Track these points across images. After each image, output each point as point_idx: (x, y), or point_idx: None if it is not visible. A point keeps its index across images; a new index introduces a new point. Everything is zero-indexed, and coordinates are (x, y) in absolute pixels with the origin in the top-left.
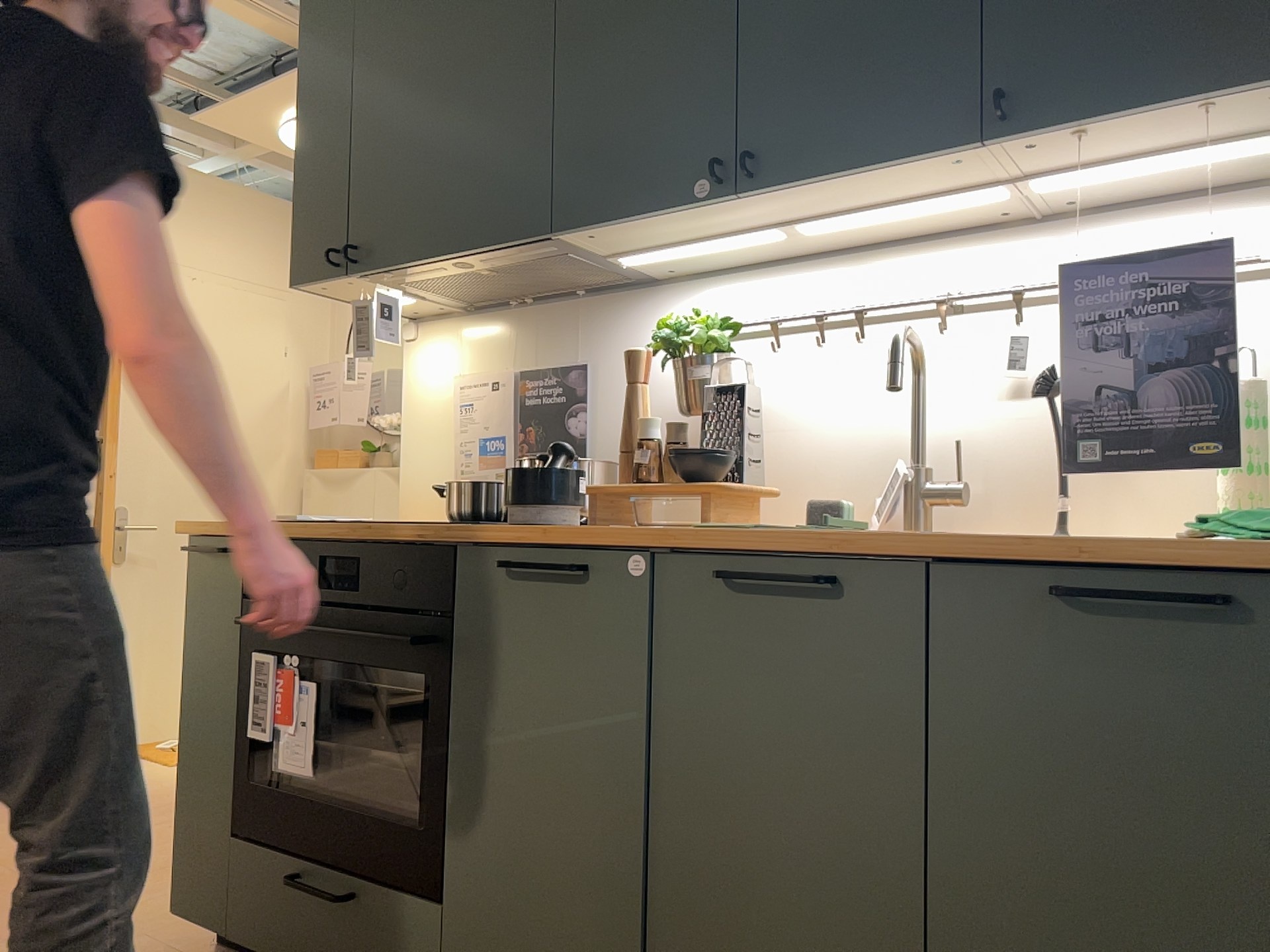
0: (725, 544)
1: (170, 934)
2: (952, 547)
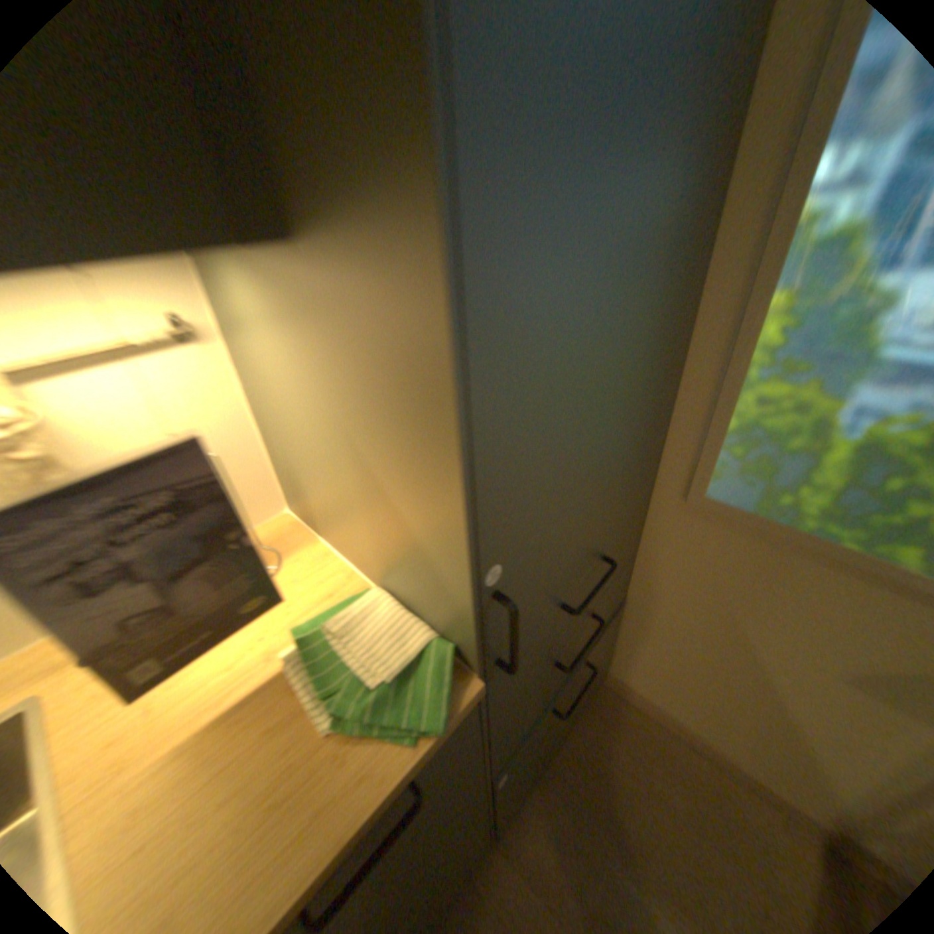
0: None
1: None
2: None
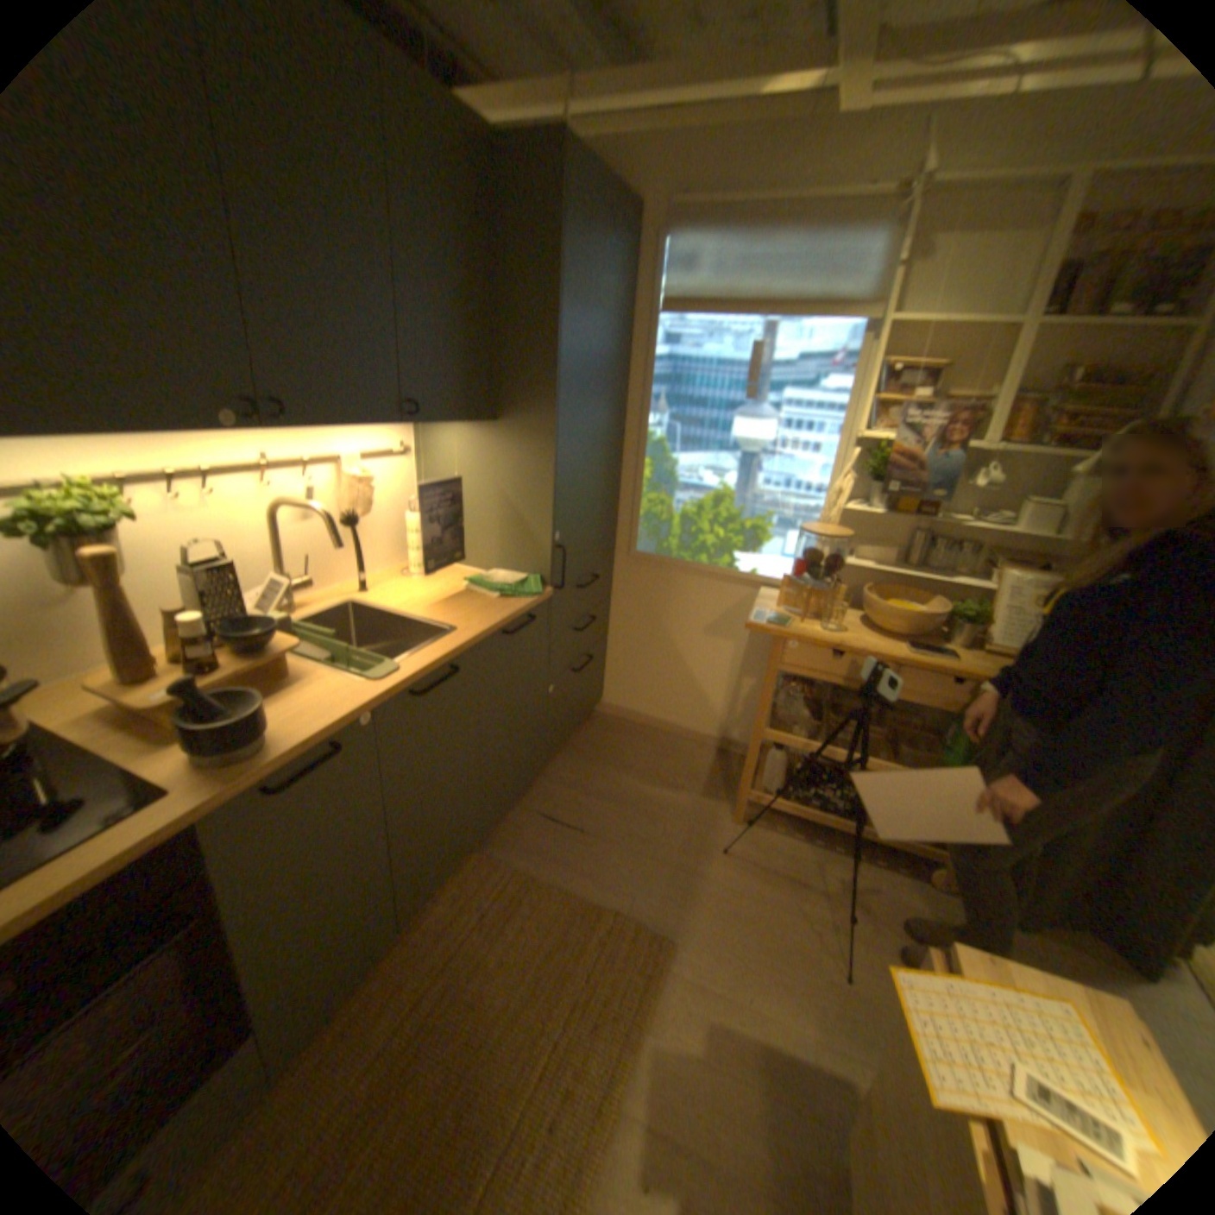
0: (414, 680)
1: None
2: (486, 635)
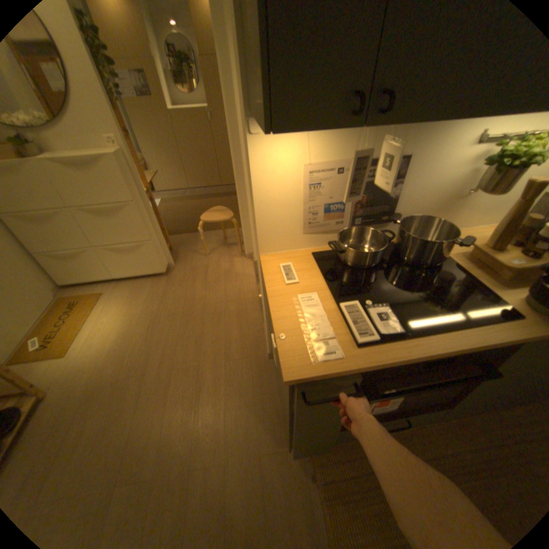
0: None
1: (264, 445)
2: None
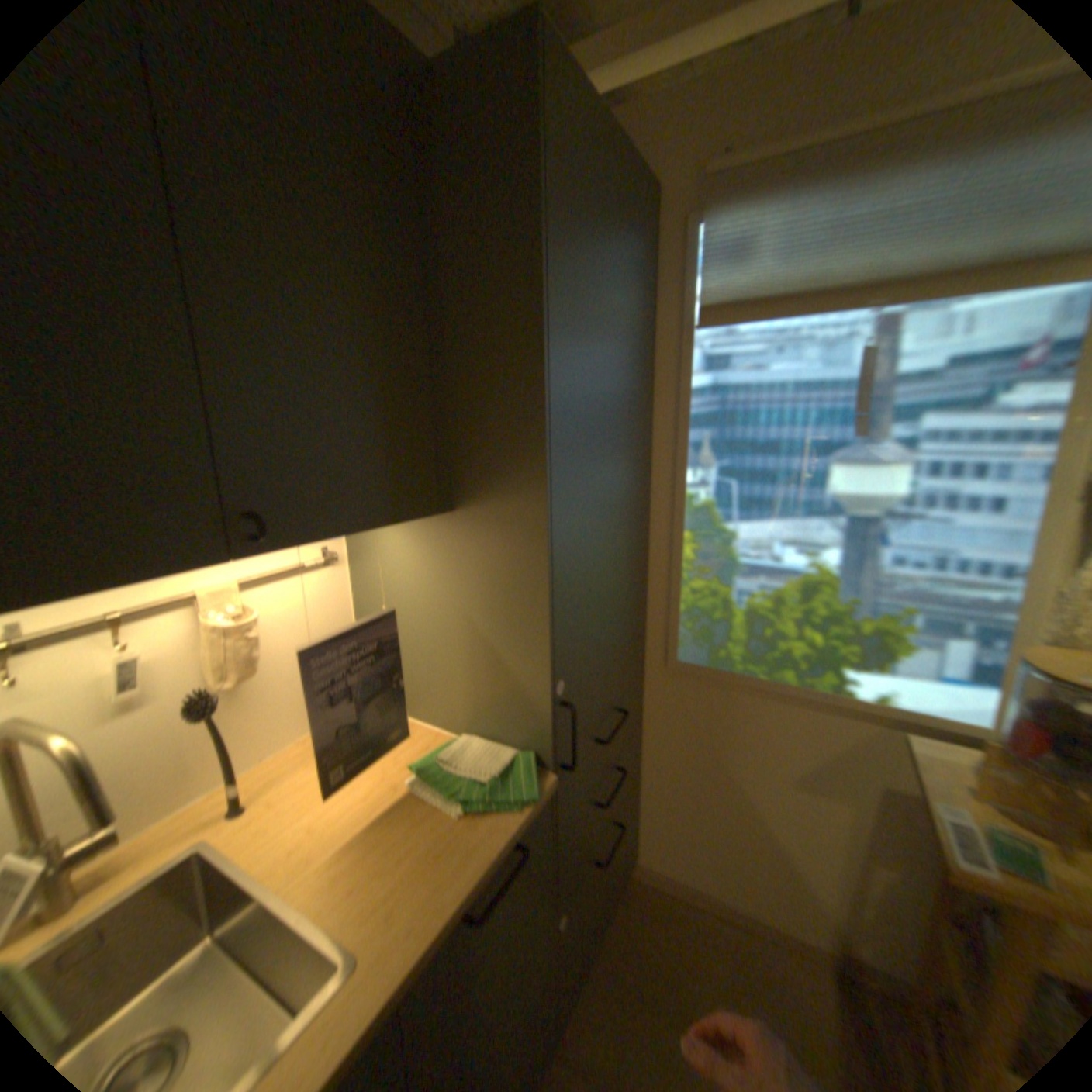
0: None
1: None
2: (420, 966)
